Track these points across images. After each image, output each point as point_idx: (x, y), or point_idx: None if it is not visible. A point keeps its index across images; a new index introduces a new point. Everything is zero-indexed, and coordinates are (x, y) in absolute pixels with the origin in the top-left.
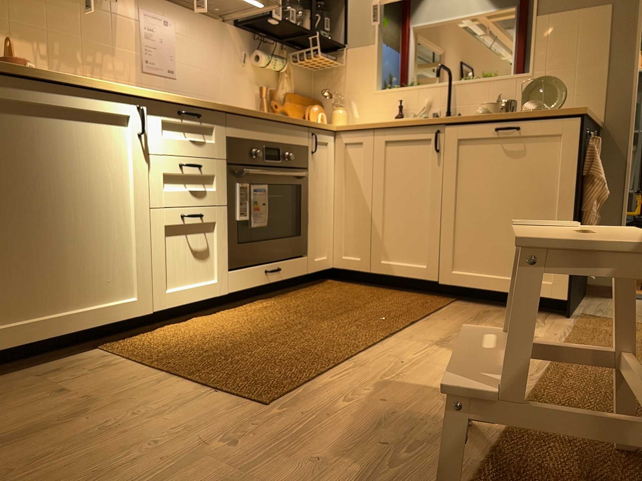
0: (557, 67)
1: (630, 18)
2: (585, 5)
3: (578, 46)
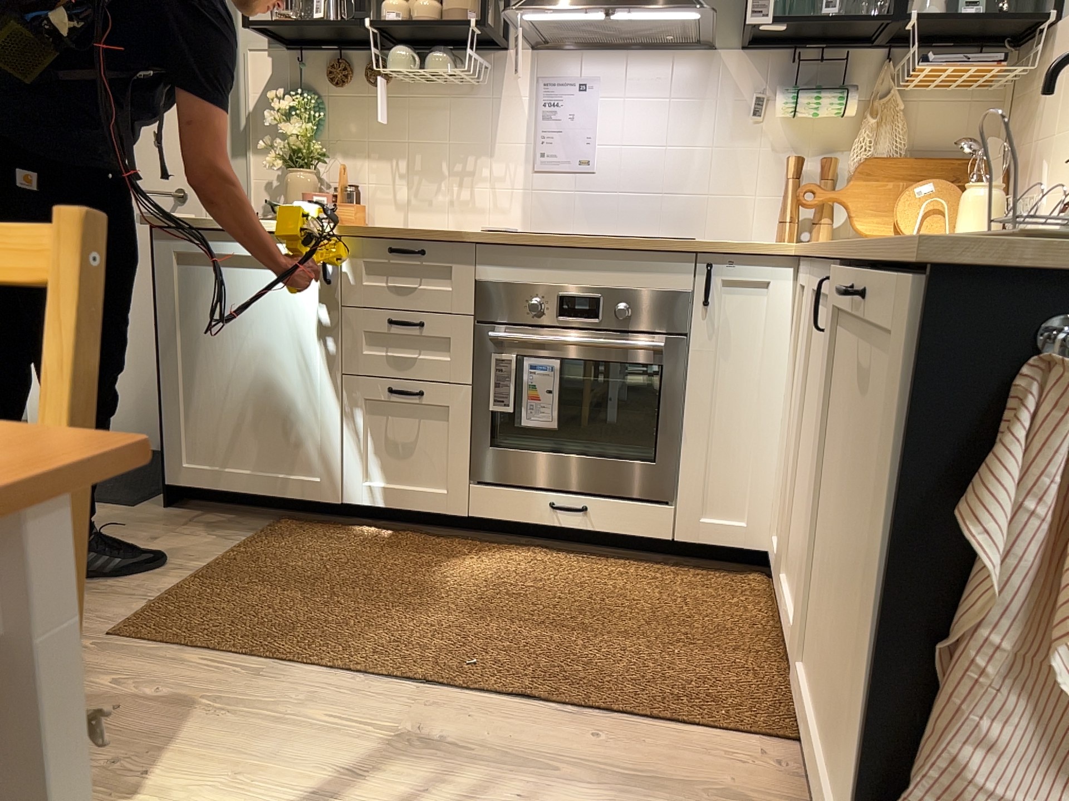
0: None
1: None
2: None
3: None
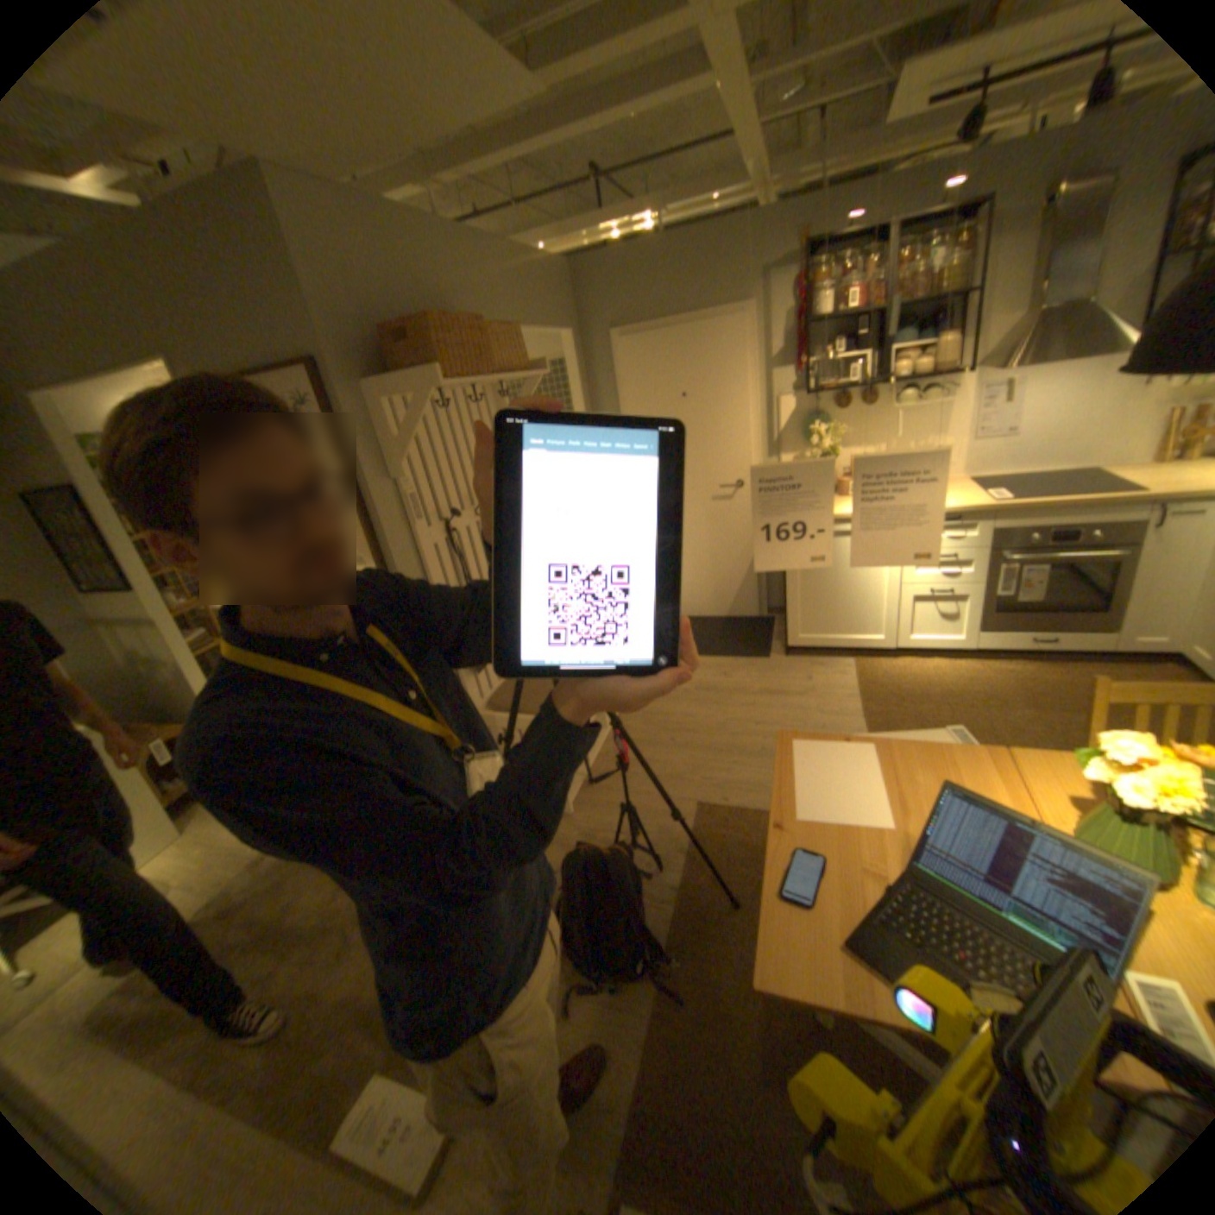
0: None
1: None
2: None
3: None
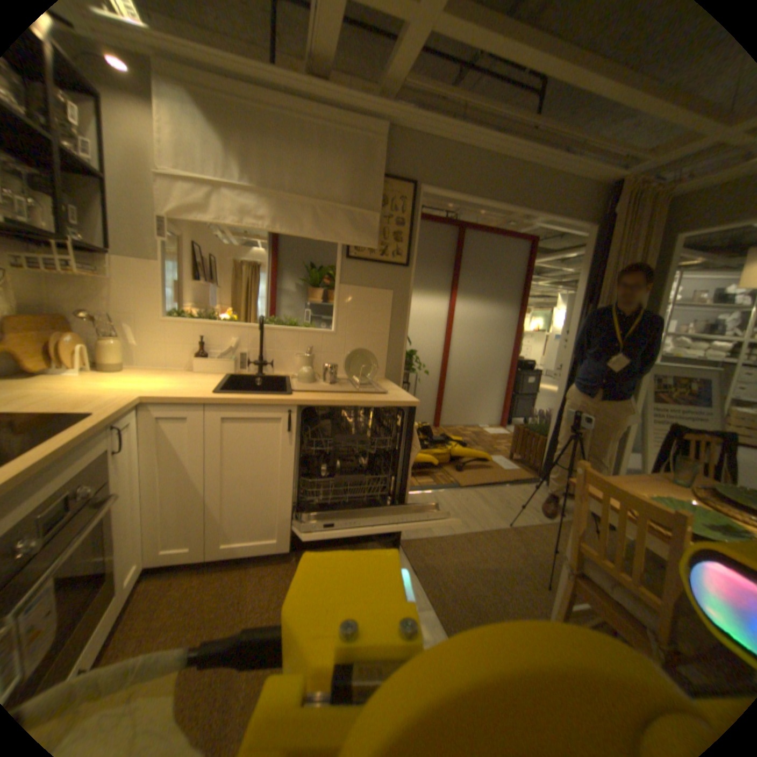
0: (355, 329)
1: (403, 304)
2: (376, 285)
3: (370, 315)
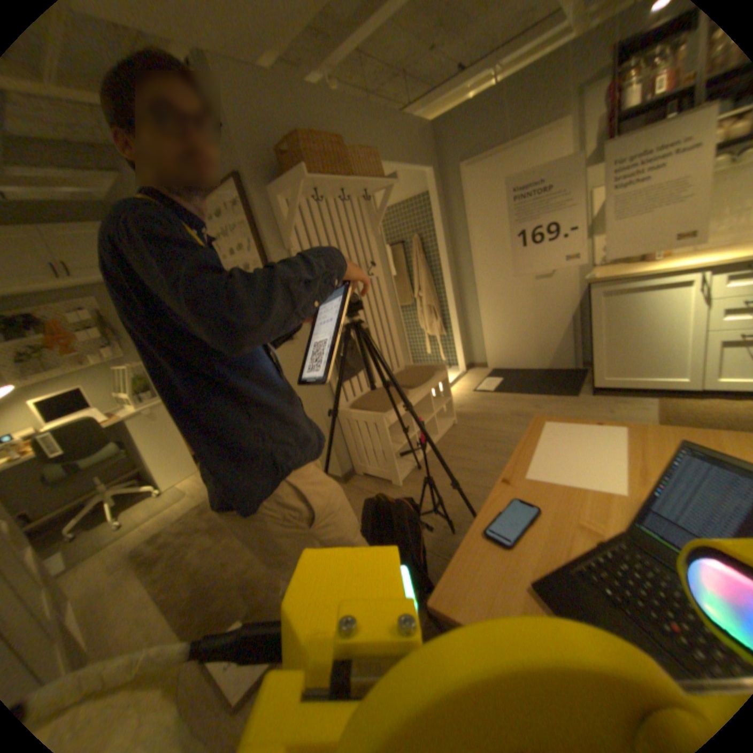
0: None
1: None
2: None
3: None
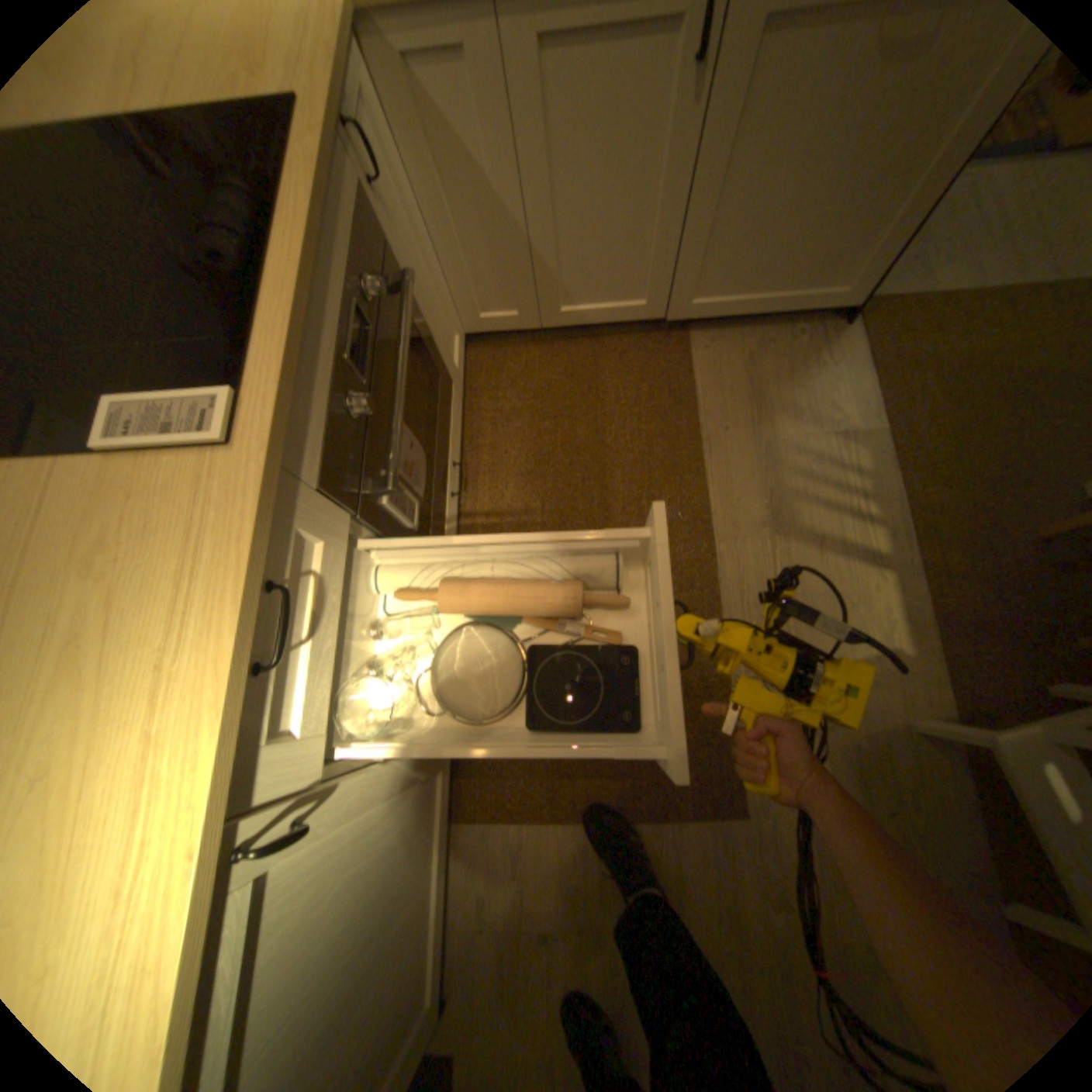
0: None
1: None
2: None
3: None
